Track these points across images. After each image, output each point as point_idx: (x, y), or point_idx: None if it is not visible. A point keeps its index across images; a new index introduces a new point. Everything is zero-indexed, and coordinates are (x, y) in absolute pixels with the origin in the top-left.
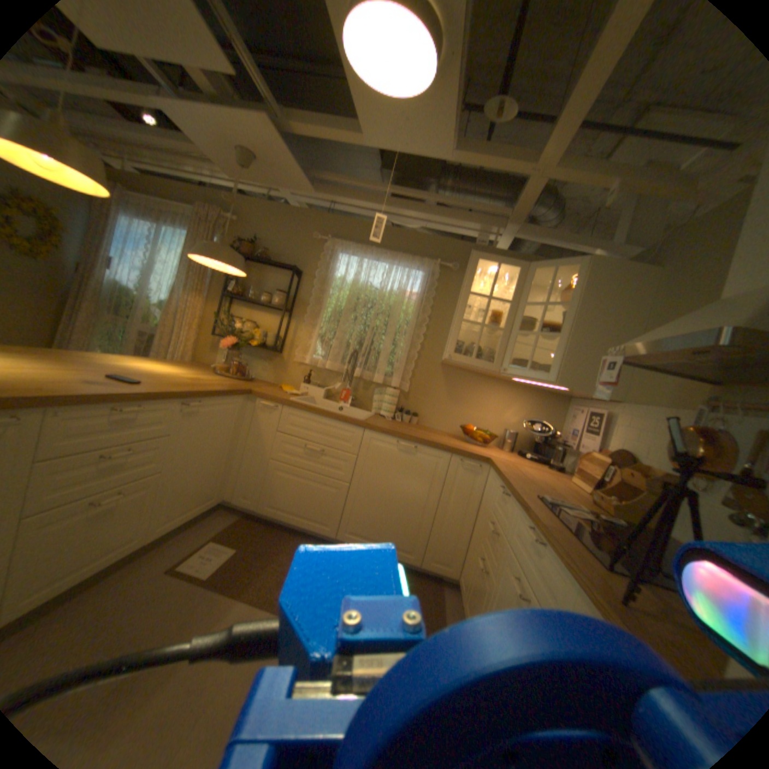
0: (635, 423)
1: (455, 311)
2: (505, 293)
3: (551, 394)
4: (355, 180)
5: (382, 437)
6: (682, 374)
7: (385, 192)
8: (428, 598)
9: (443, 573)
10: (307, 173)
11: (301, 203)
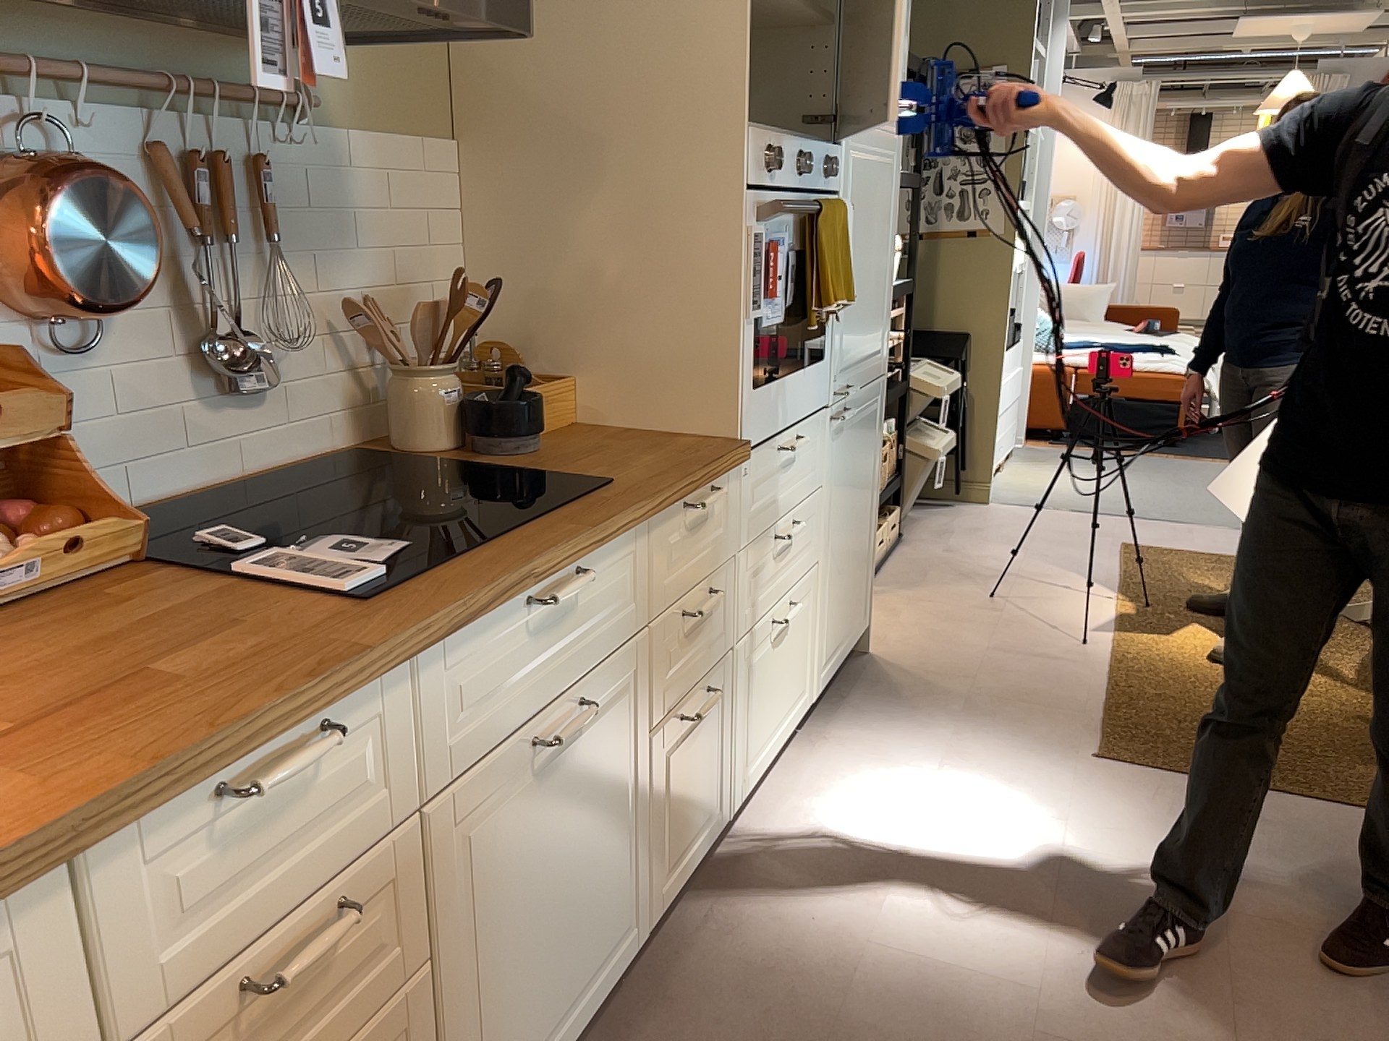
0: None
1: None
2: None
3: None
4: None
5: None
6: None
7: None
8: None
9: None
10: None
11: None
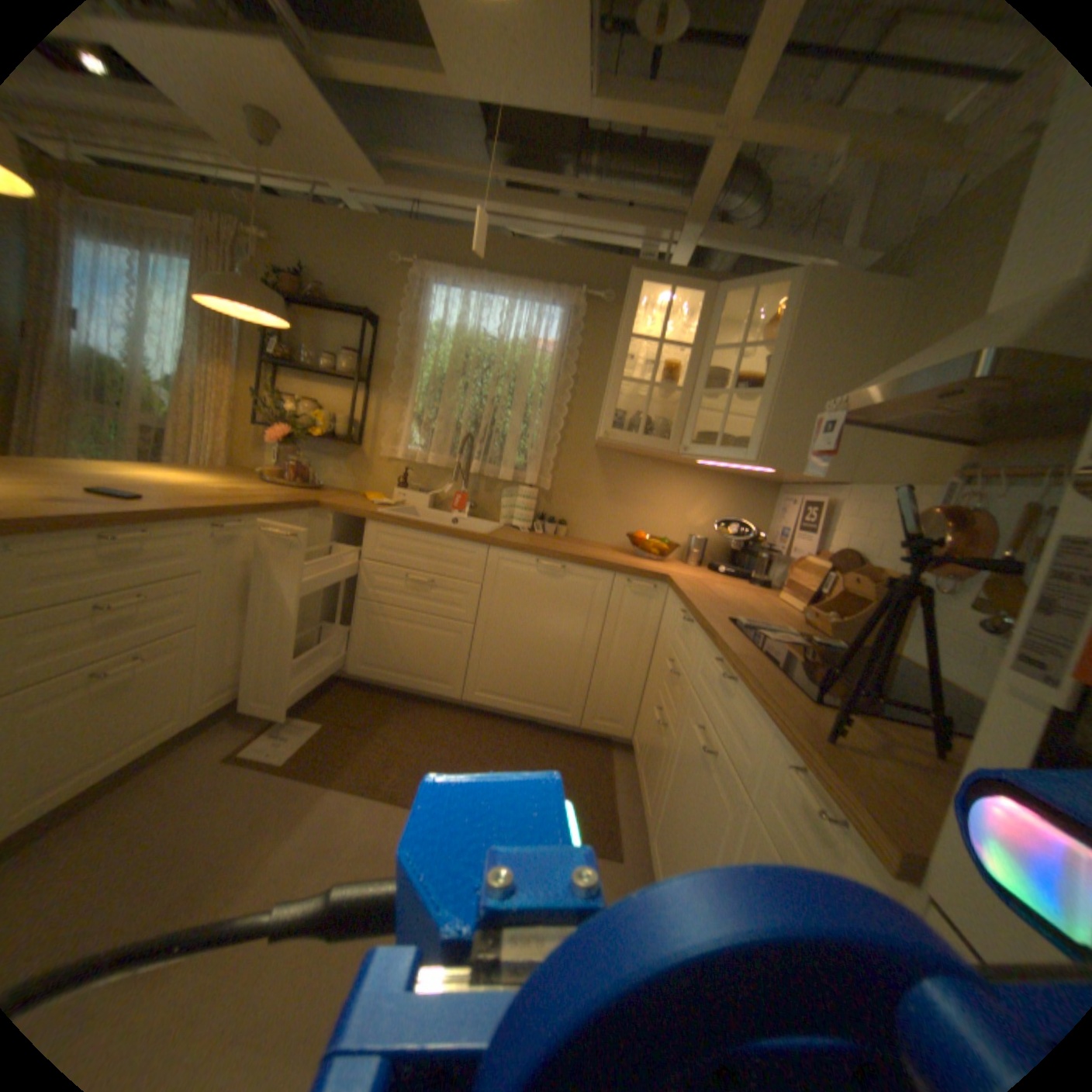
0: (864, 512)
1: (612, 367)
2: (684, 335)
3: (752, 482)
4: (446, 162)
5: (515, 556)
6: (928, 435)
7: (495, 180)
8: (590, 765)
9: (610, 732)
10: (369, 152)
11: (368, 206)
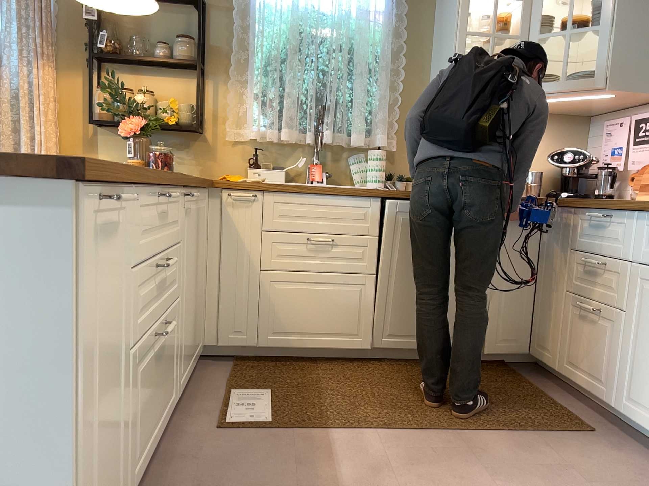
0: None
1: (437, 28)
2: None
3: (567, 116)
4: None
5: (408, 202)
6: None
7: None
8: (506, 378)
9: (511, 348)
10: None
11: None
